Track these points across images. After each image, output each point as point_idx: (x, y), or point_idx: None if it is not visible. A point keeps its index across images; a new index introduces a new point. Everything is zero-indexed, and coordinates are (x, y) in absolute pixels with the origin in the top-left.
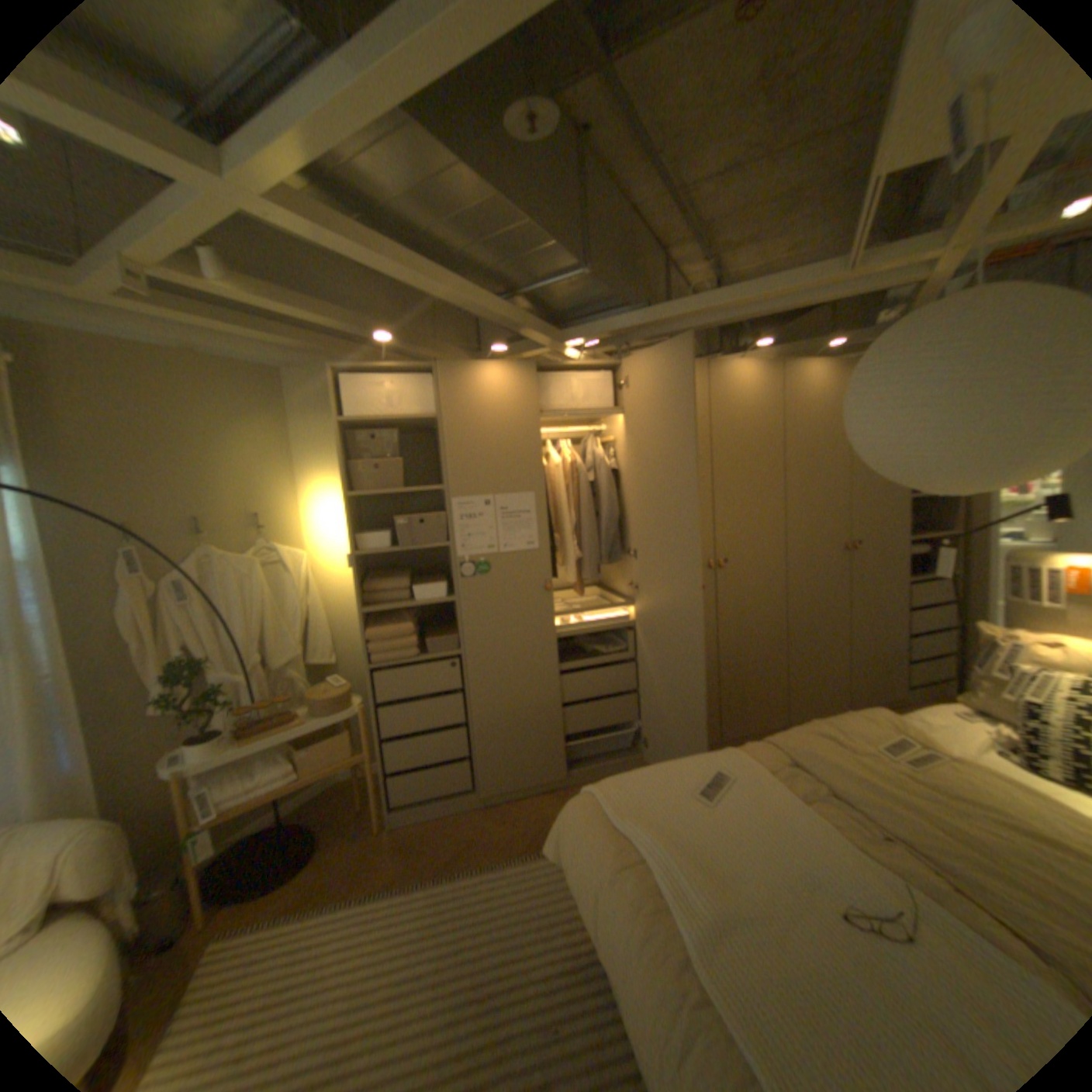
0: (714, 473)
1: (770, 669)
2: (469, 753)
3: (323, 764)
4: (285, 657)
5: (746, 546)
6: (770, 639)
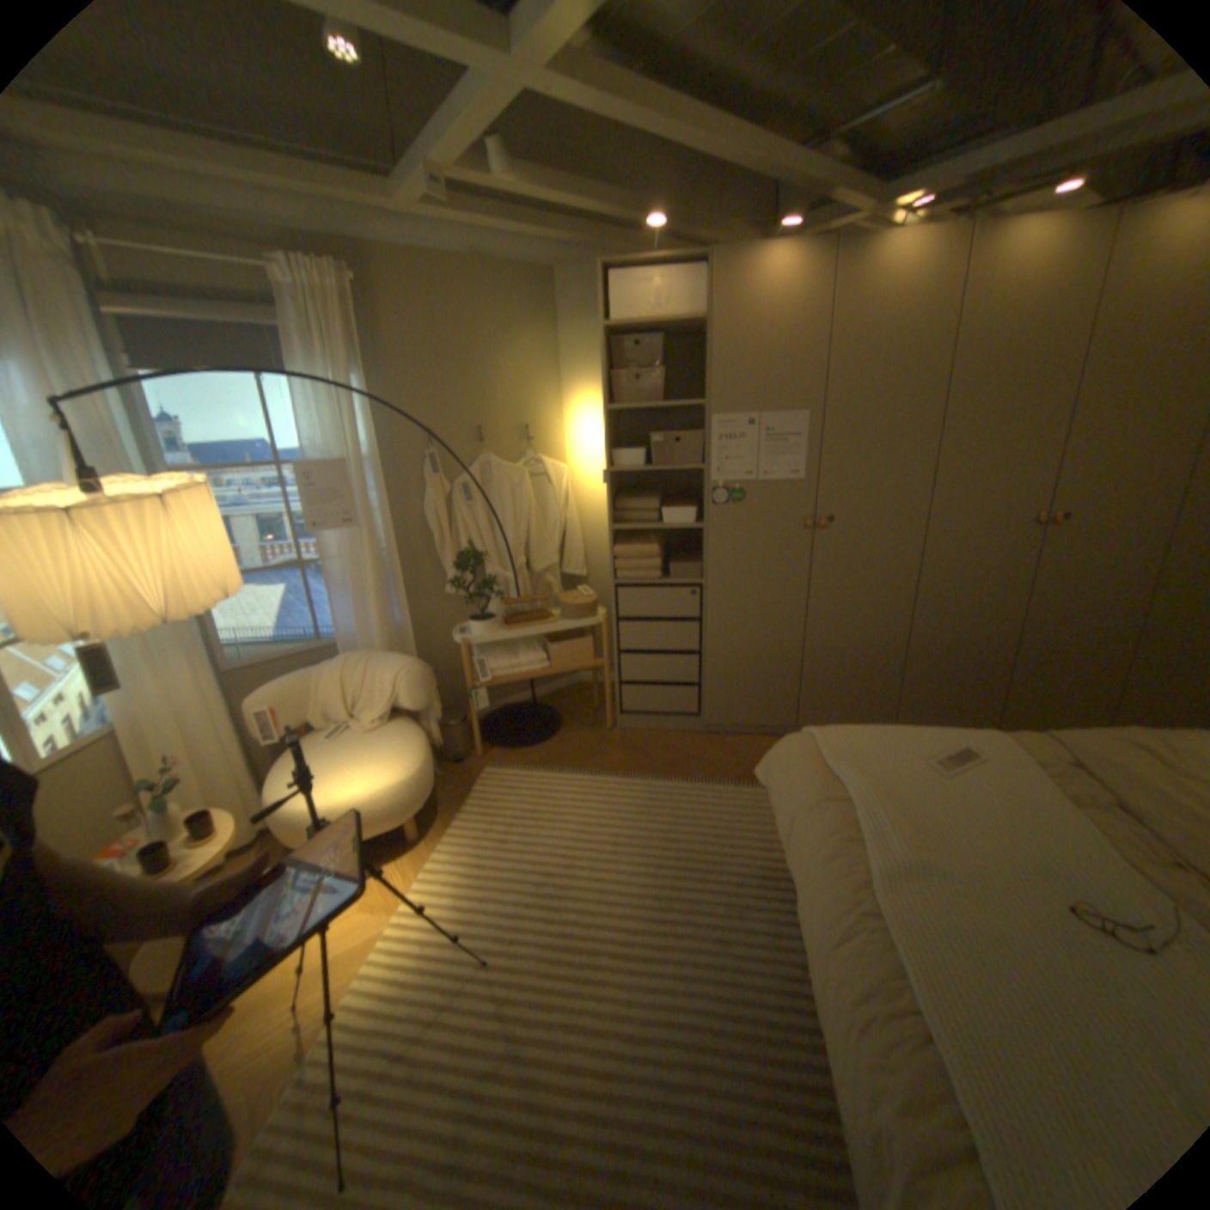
0: (1082, 390)
1: (1099, 666)
2: (697, 680)
3: (568, 660)
4: (543, 564)
5: (1108, 499)
6: (1110, 627)
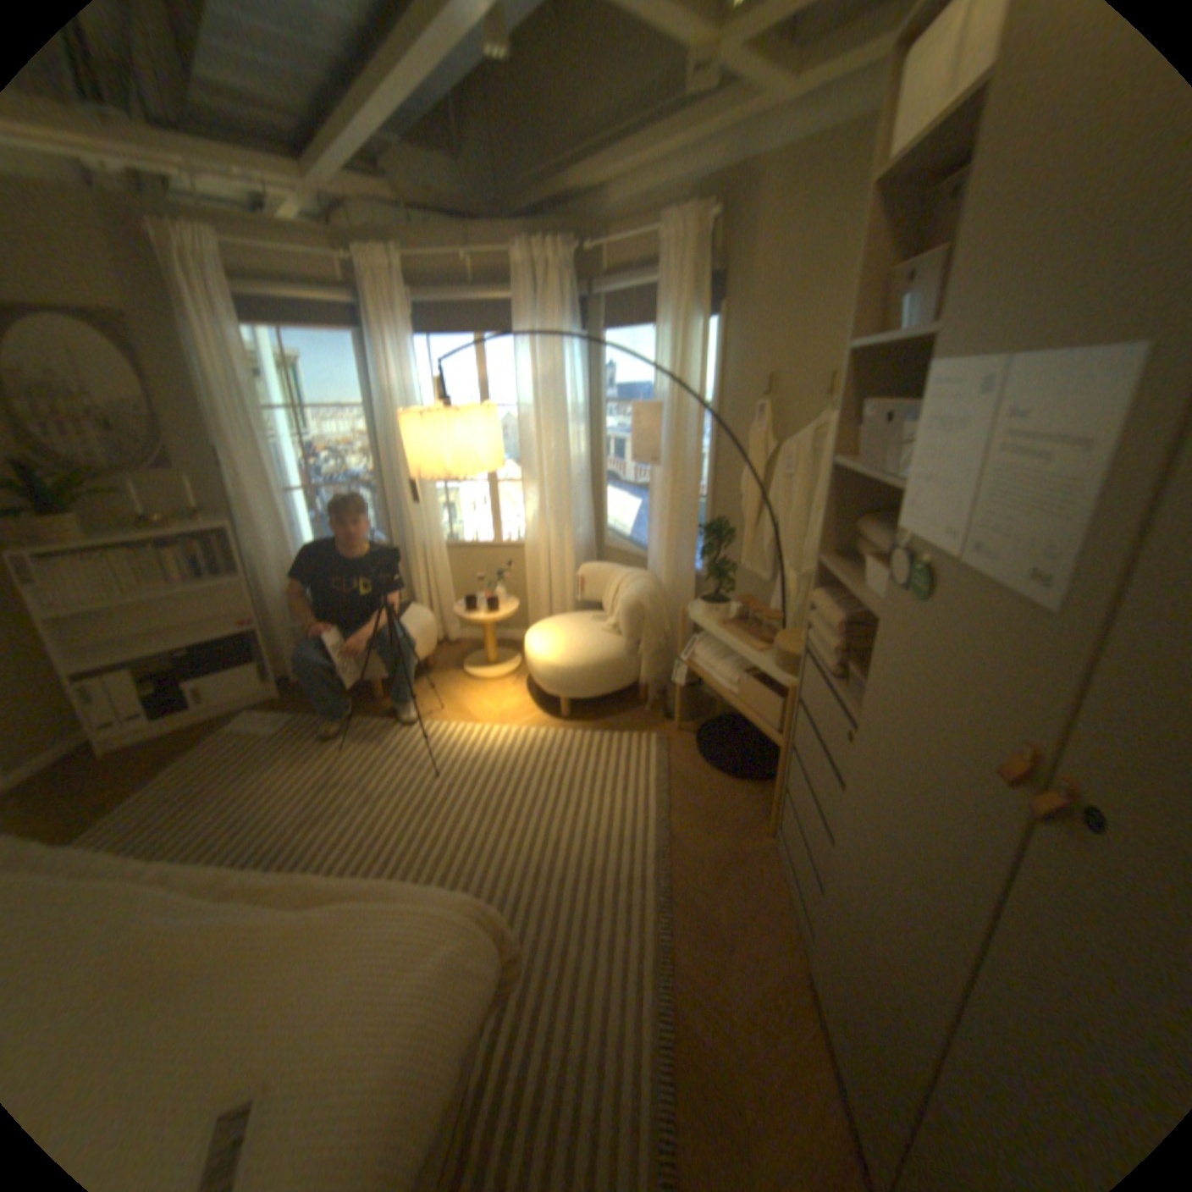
0: None
1: None
2: (826, 892)
3: (754, 707)
4: None
5: None
6: None
